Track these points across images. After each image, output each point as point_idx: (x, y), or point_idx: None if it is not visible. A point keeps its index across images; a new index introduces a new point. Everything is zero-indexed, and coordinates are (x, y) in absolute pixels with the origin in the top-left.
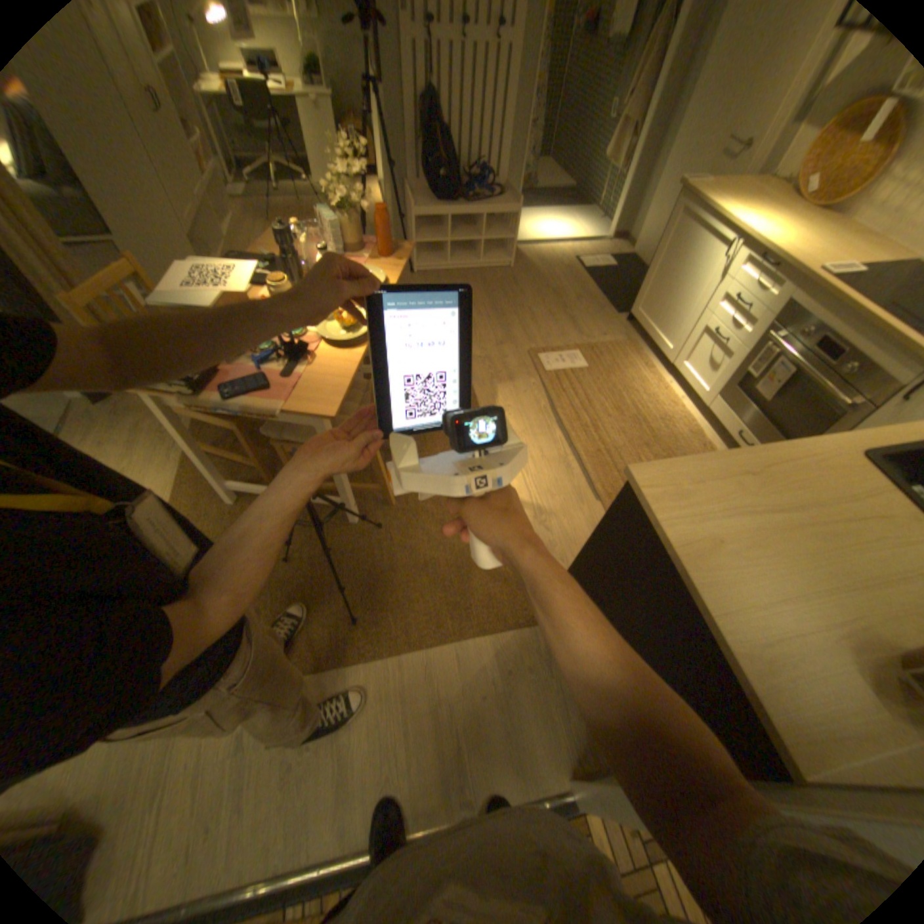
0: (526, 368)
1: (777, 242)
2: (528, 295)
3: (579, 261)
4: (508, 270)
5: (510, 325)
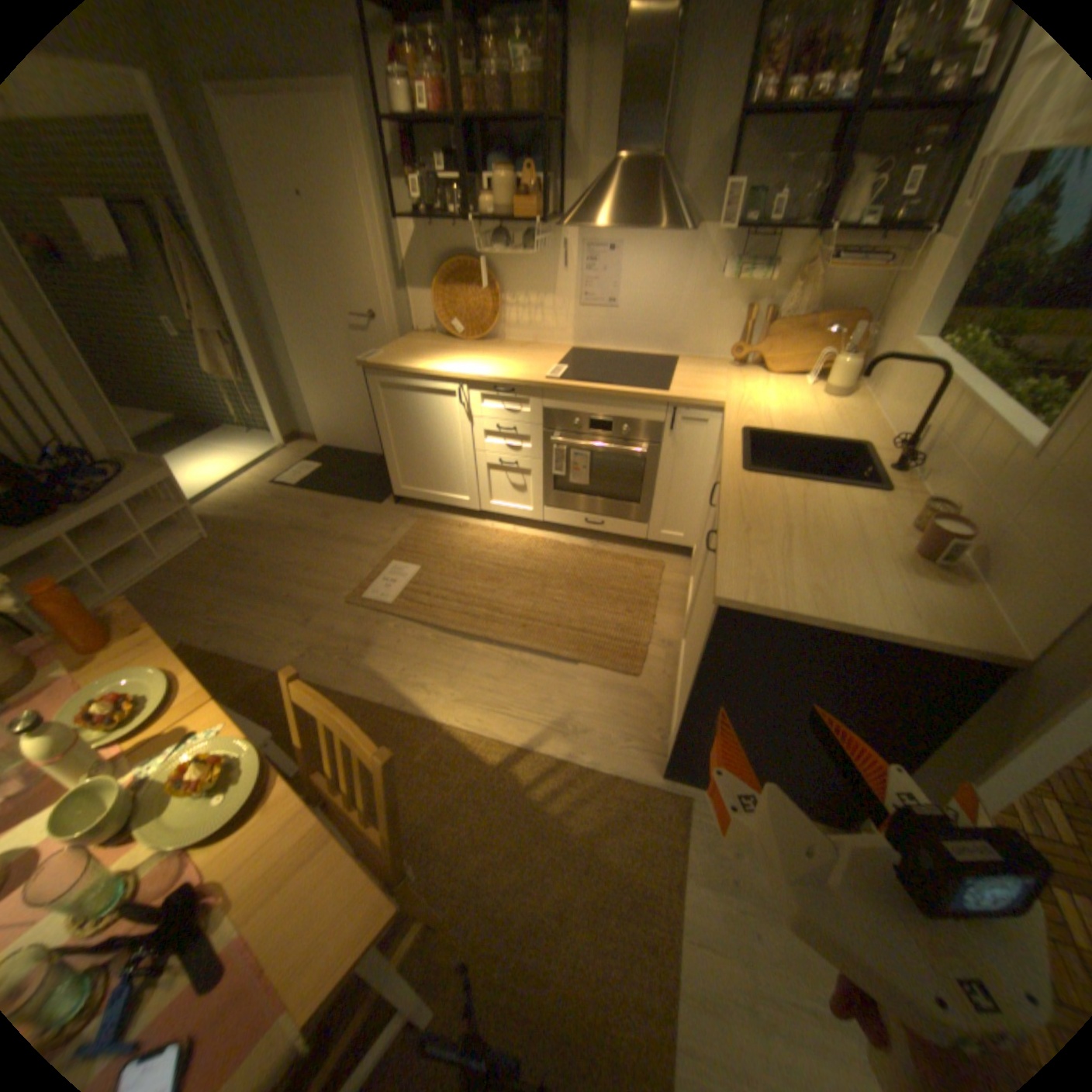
0: (367, 616)
1: (497, 374)
2: (267, 548)
3: (279, 481)
4: (205, 541)
5: (291, 592)
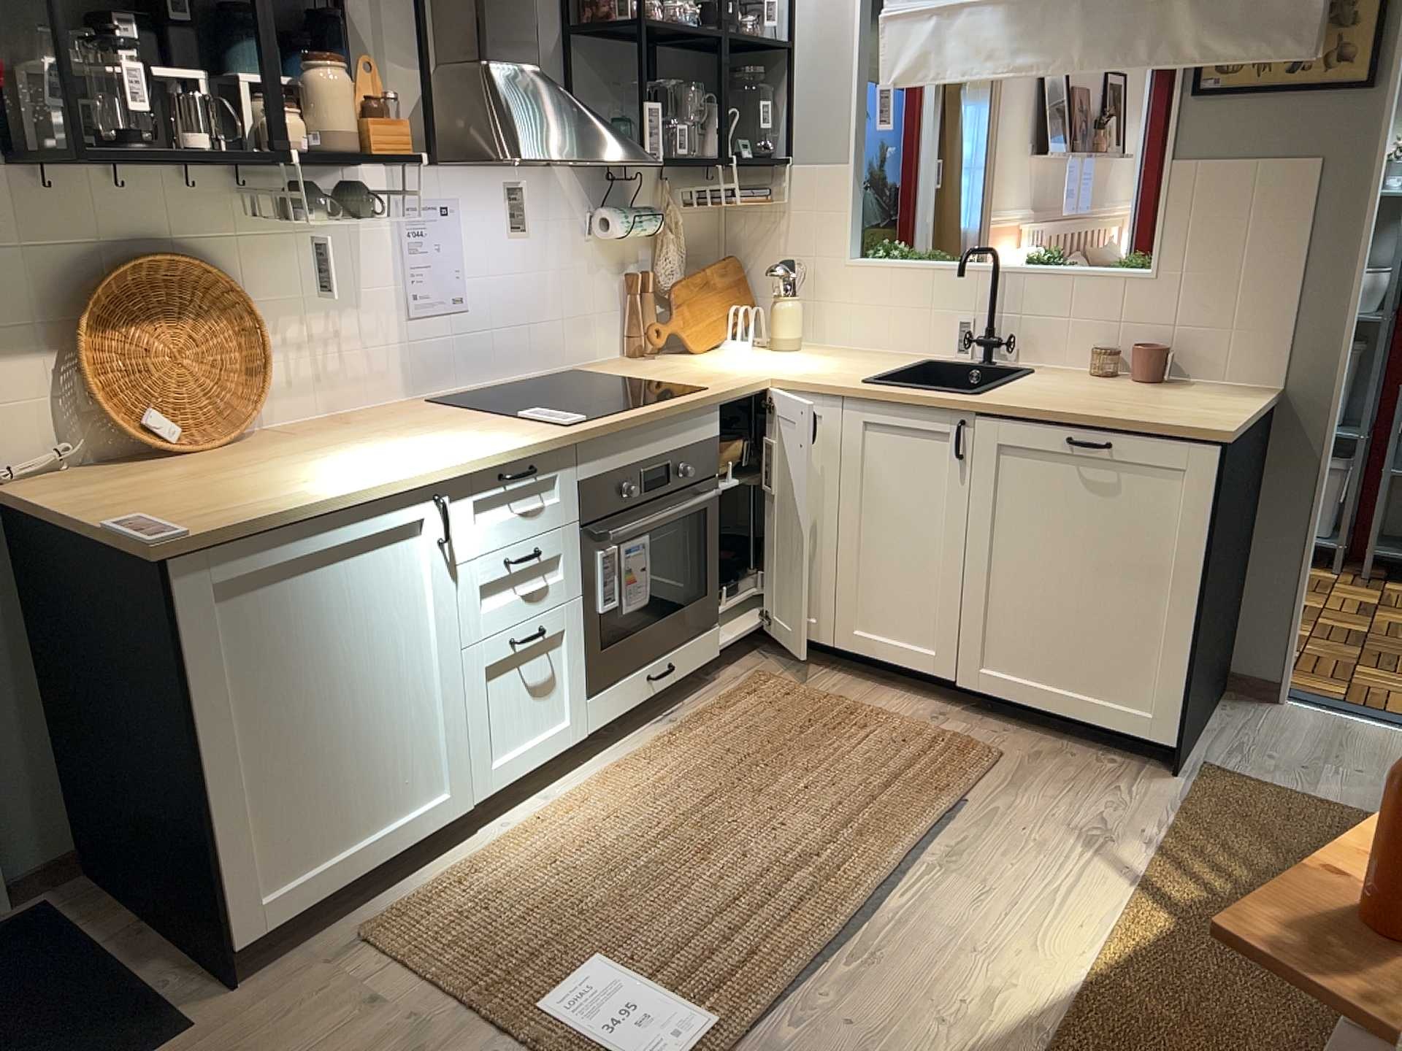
0: None
1: (494, 447)
2: None
3: None
4: None
5: None
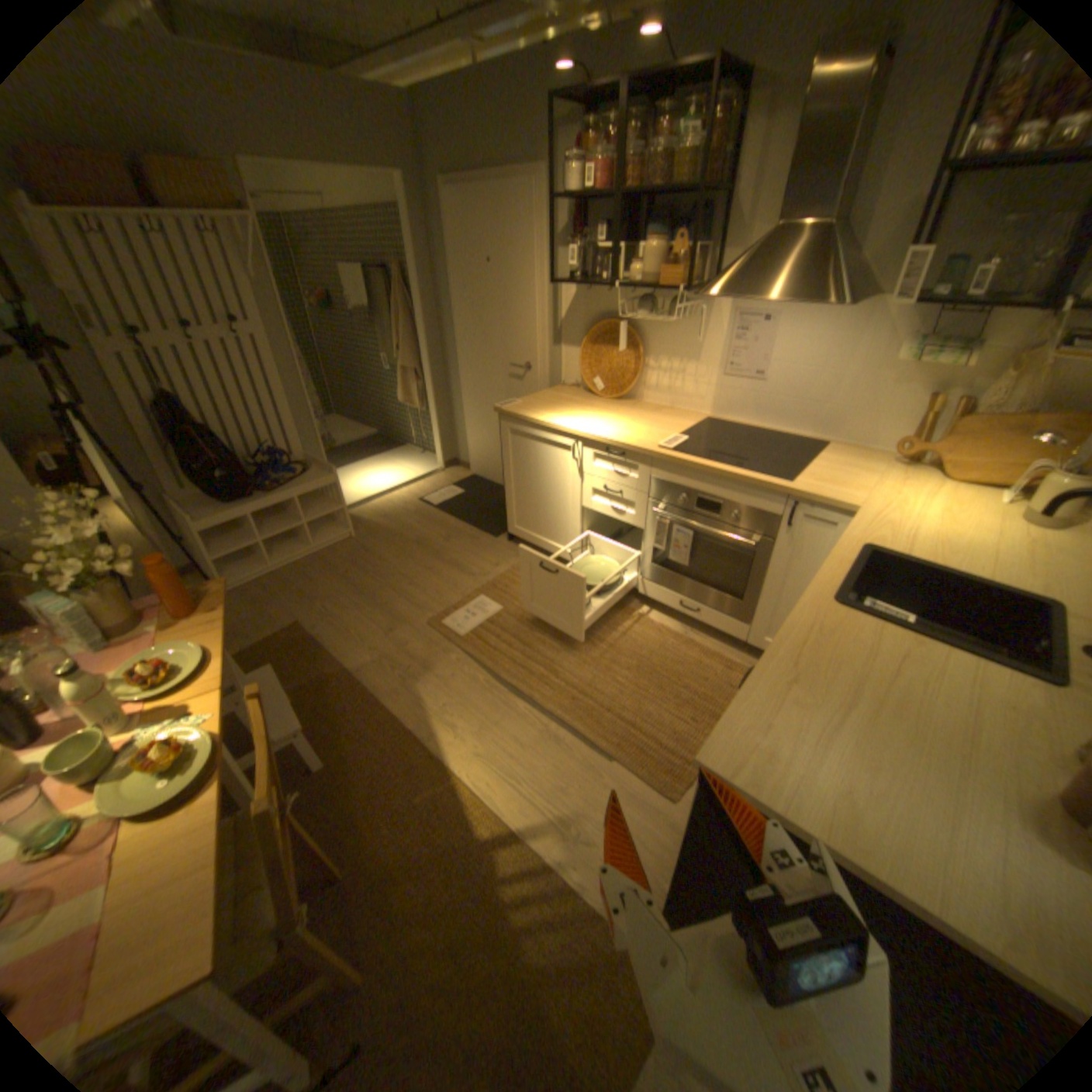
0: (438, 643)
1: (611, 436)
2: (391, 557)
3: (426, 501)
4: (351, 540)
5: (390, 602)
